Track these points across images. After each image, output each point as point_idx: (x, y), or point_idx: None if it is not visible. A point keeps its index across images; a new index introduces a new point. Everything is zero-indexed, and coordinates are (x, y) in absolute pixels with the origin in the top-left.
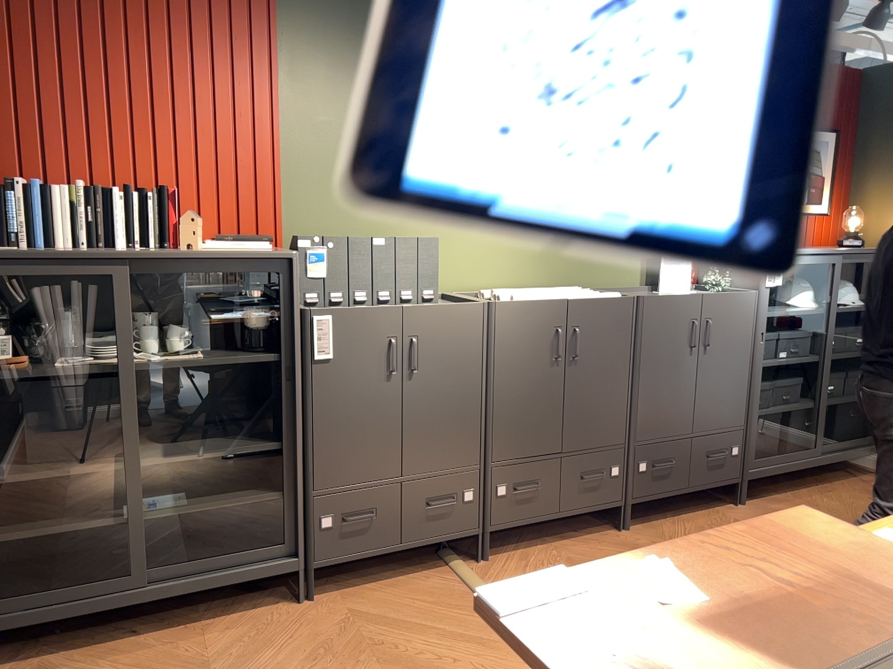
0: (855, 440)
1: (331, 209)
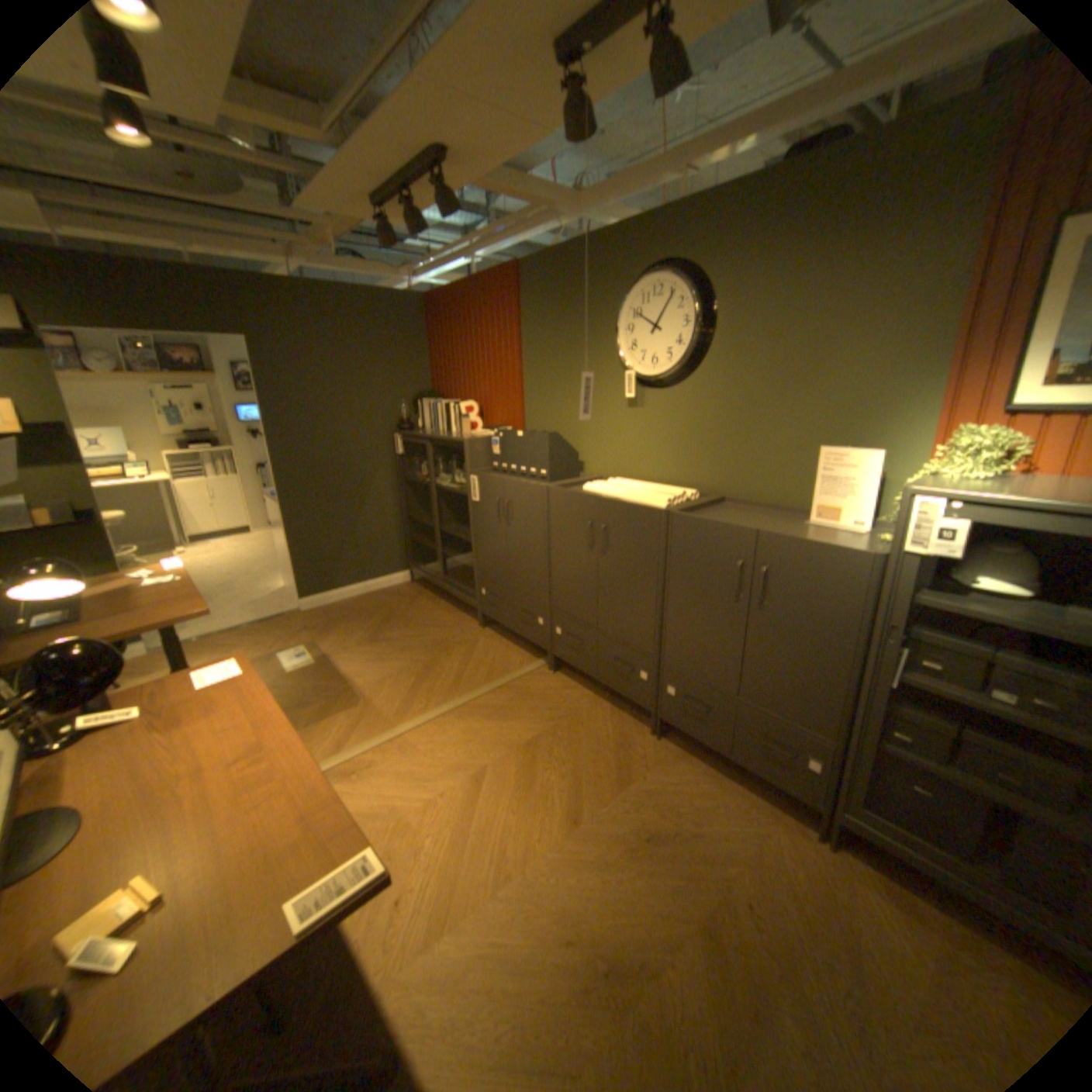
0: None
1: (544, 409)
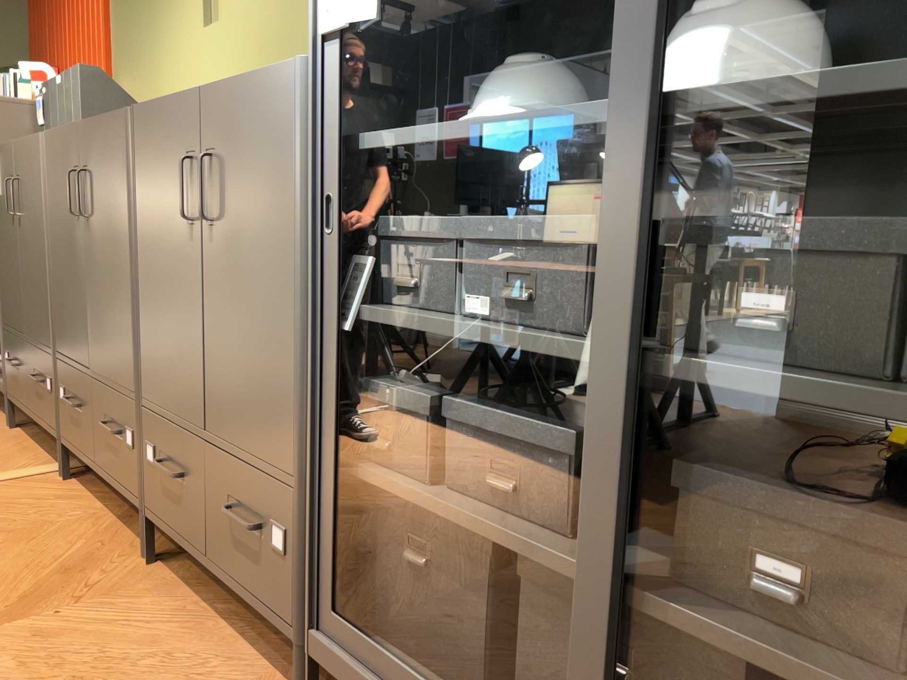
0: None
1: (130, 65)
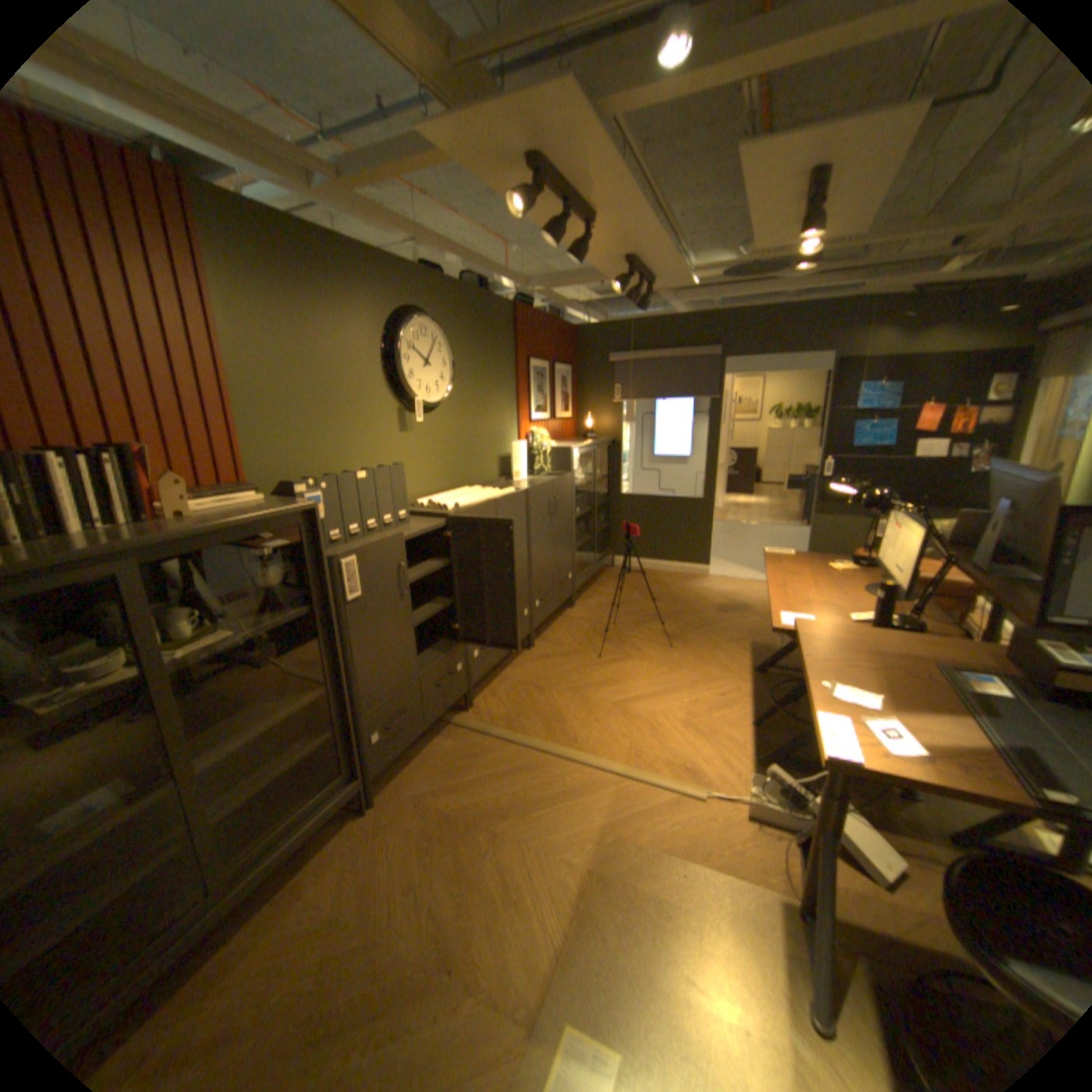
0: (605, 552)
1: (286, 445)
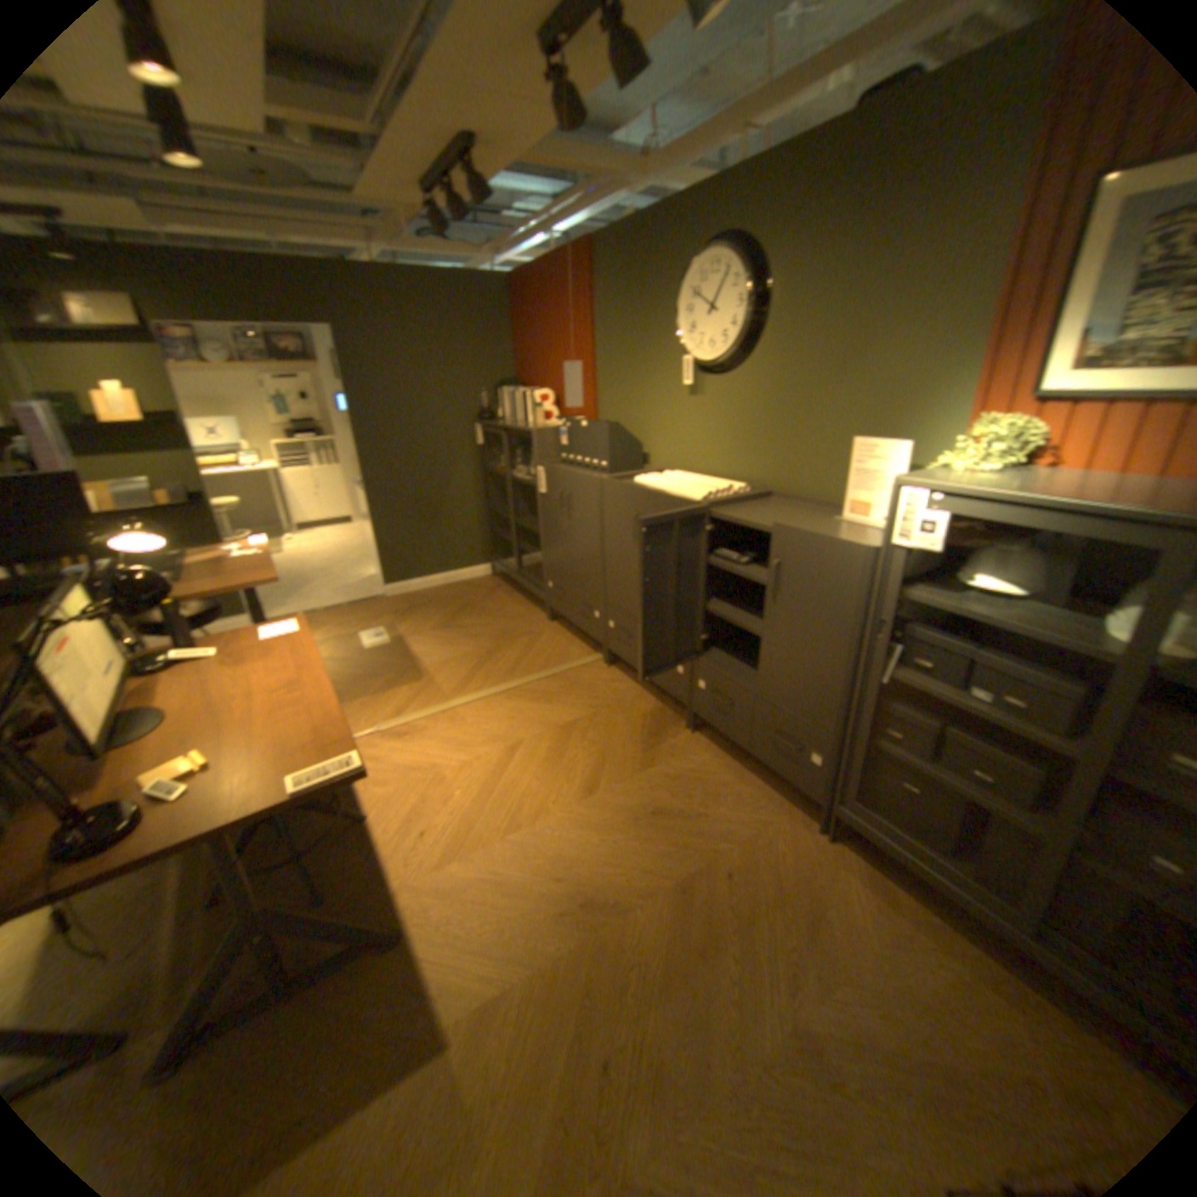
0: None
1: (616, 398)
